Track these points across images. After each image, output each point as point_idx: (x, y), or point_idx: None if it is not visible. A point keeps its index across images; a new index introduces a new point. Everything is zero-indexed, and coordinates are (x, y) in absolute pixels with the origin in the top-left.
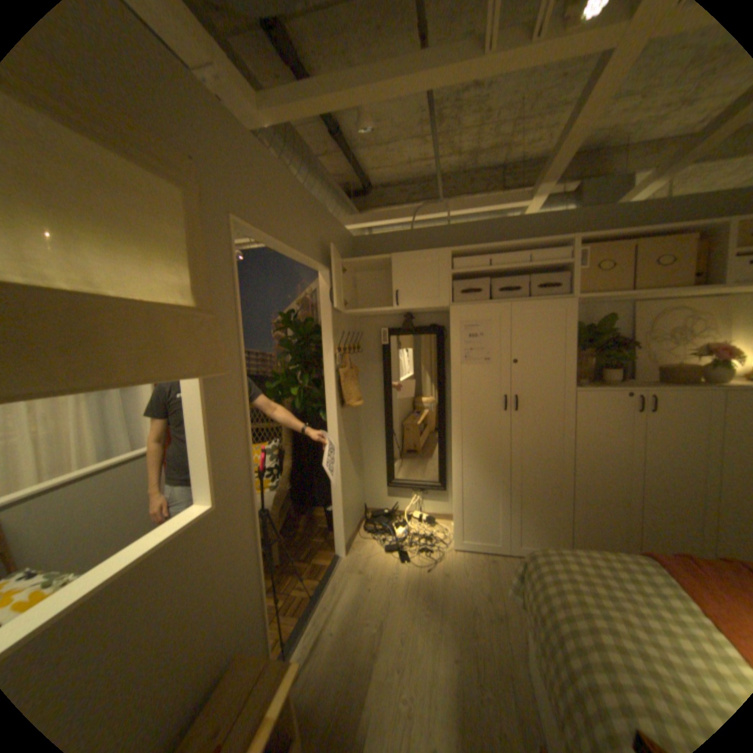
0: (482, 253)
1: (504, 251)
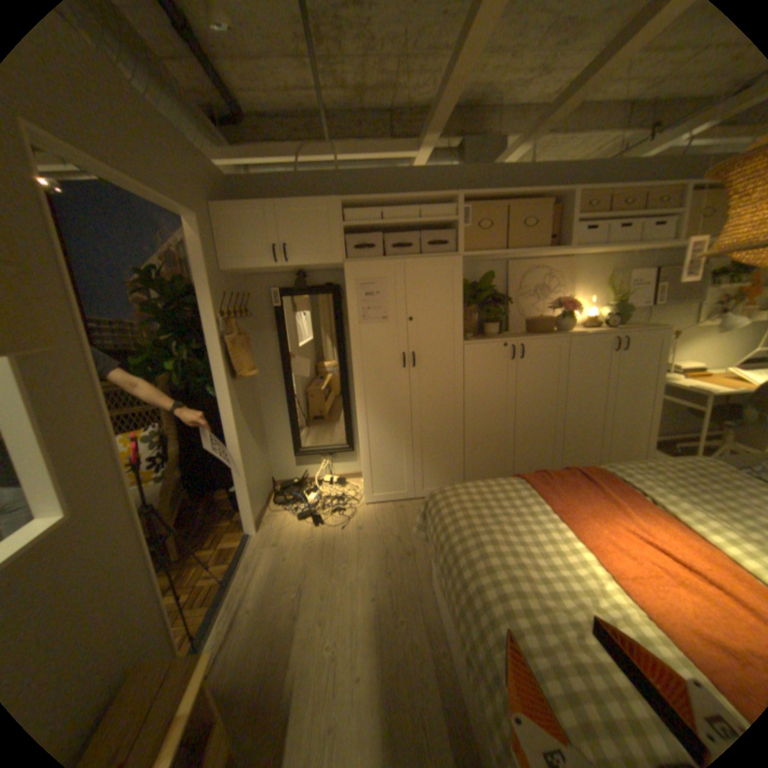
0: (373, 205)
1: (395, 204)
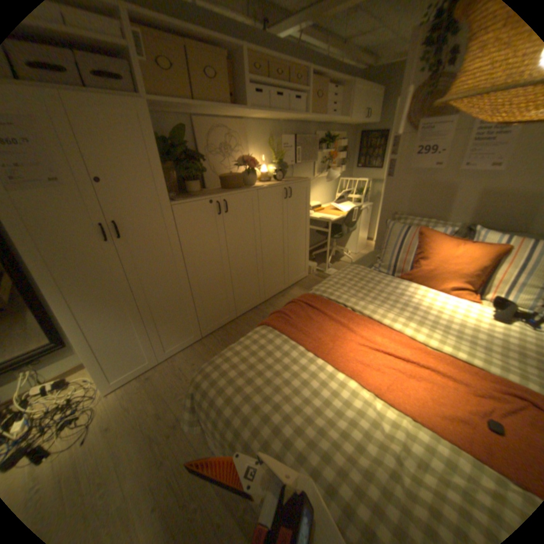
0: None
1: None
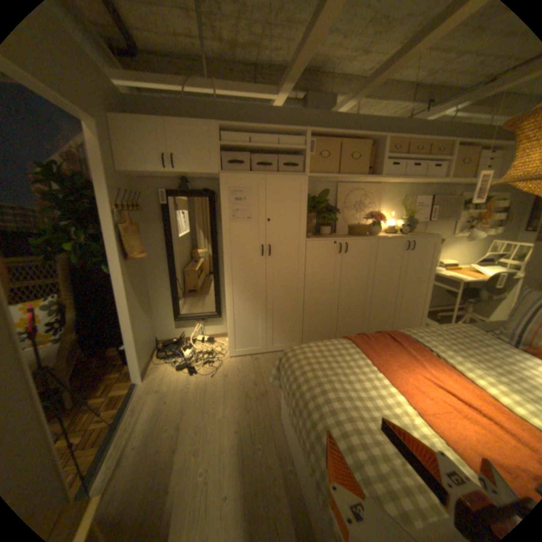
0: (244, 131)
1: (260, 132)
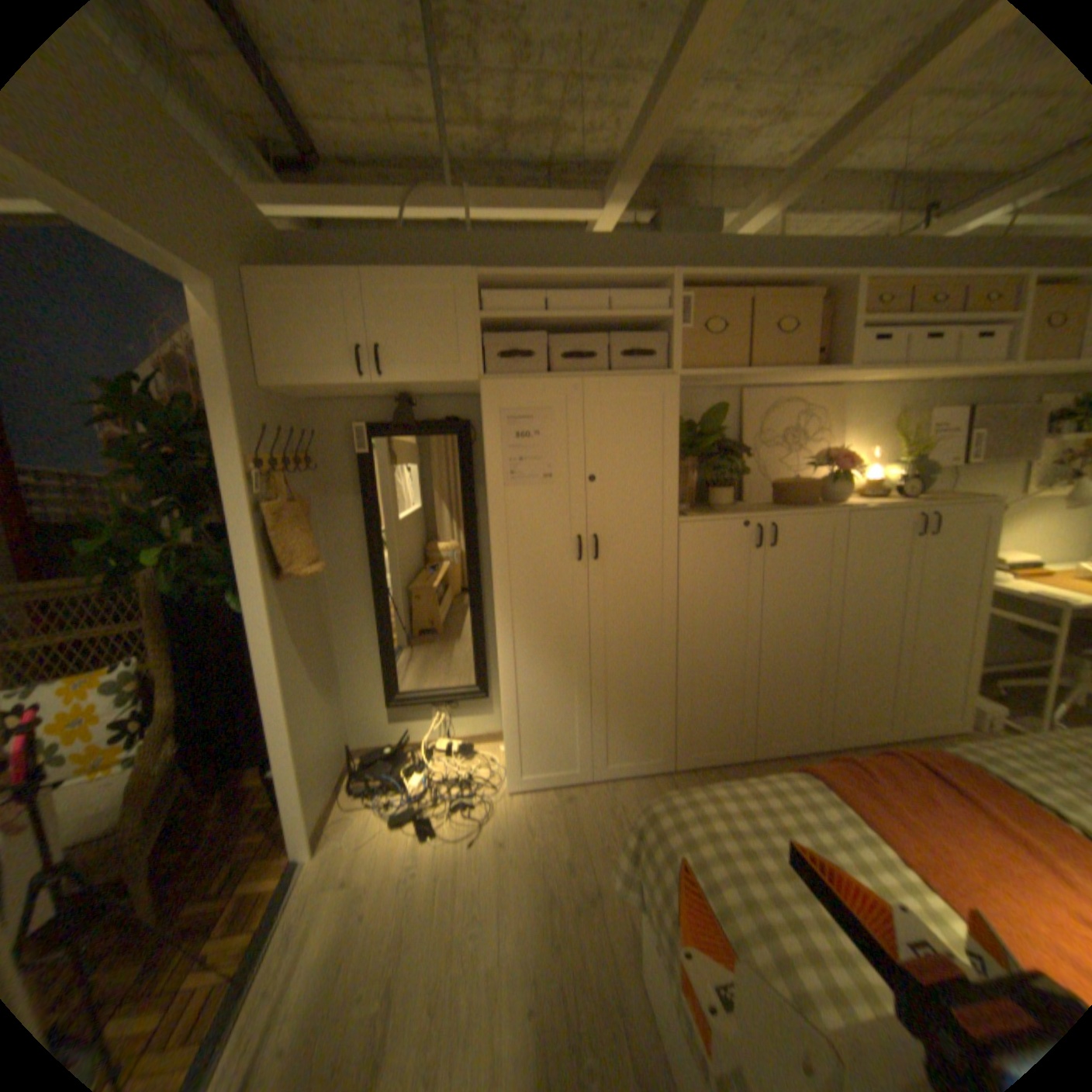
0: (532, 286)
1: (568, 287)
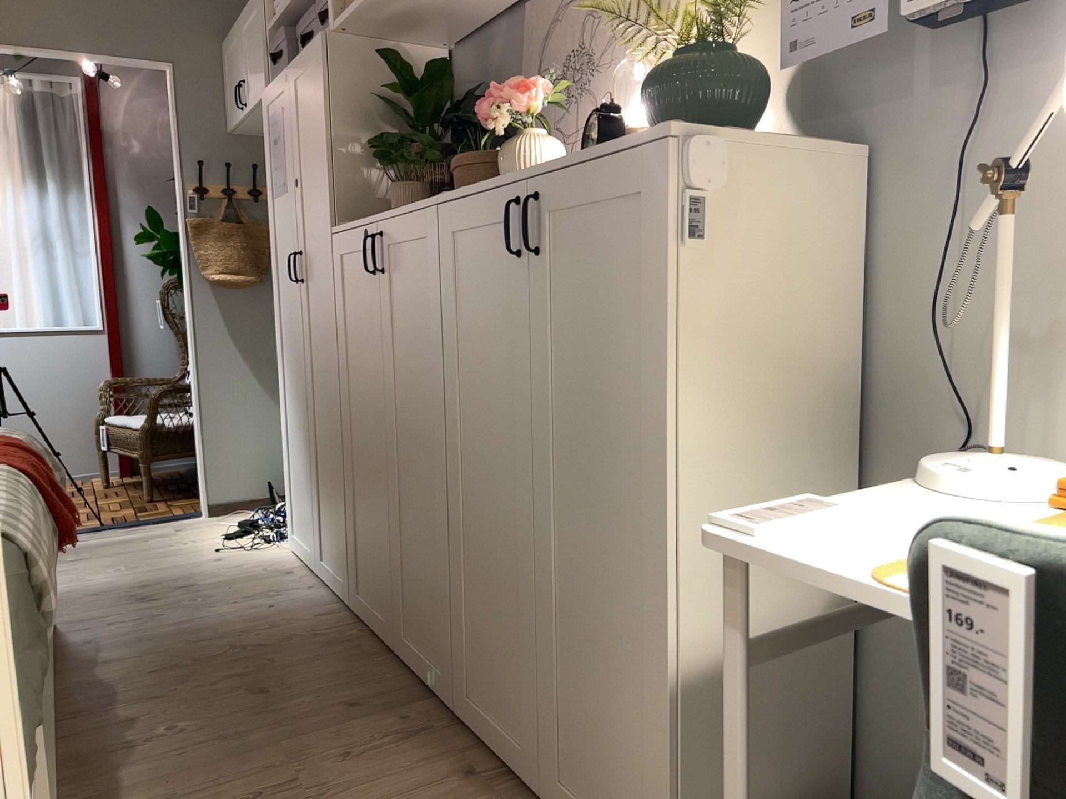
0: None
1: None
